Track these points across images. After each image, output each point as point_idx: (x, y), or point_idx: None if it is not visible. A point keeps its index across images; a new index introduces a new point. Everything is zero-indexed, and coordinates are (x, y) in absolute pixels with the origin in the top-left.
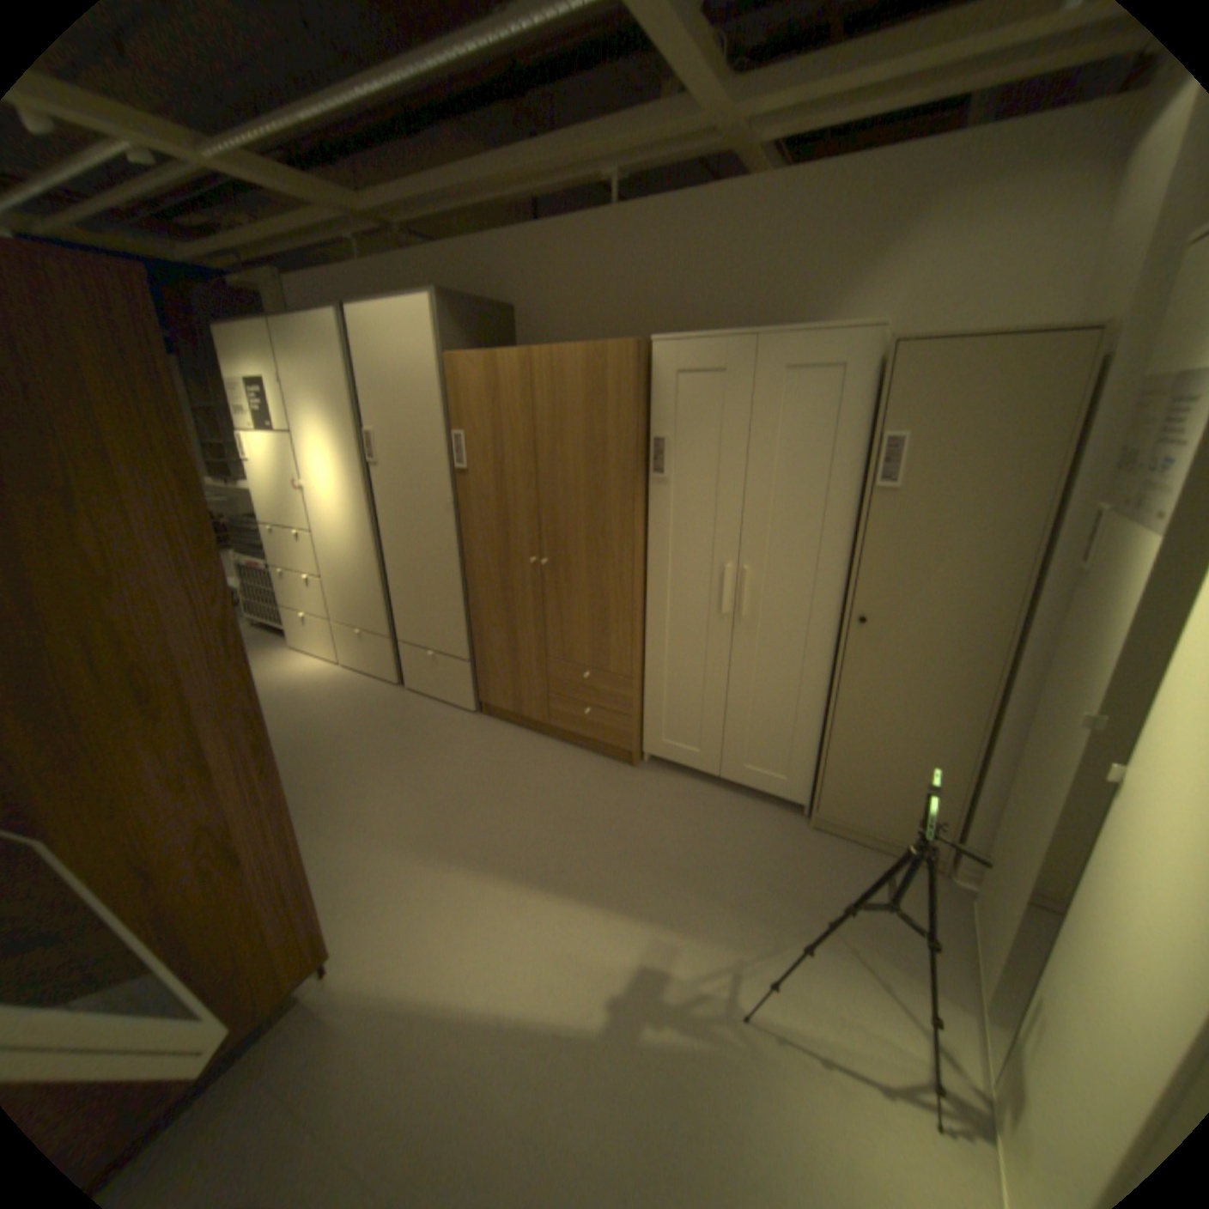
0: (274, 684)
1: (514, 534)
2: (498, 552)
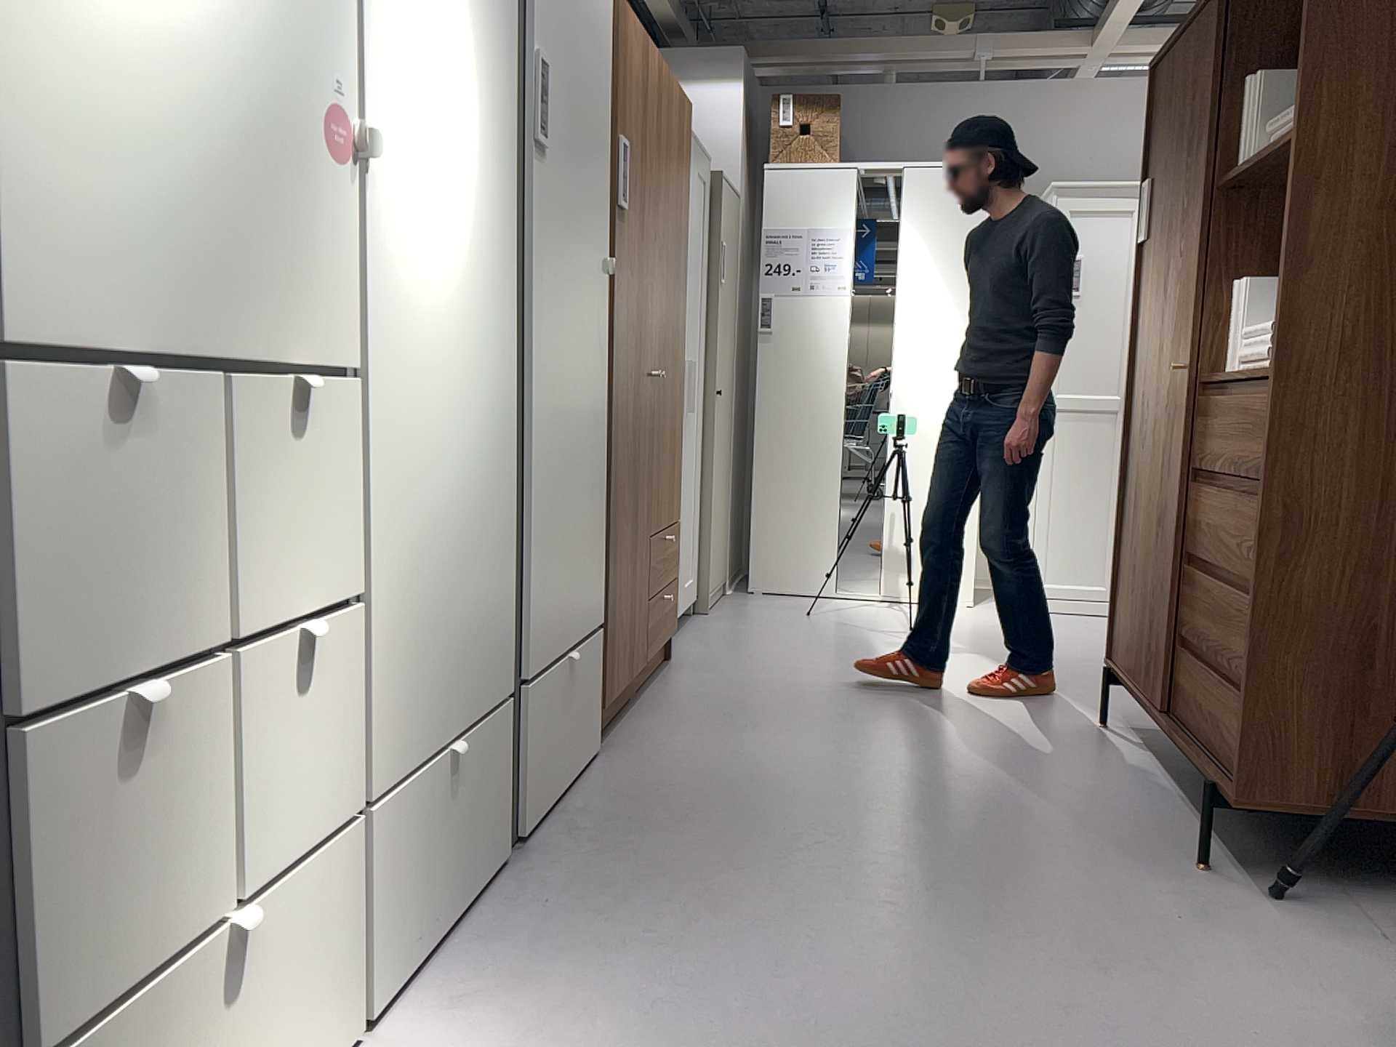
0: None
1: (640, 330)
2: (630, 365)
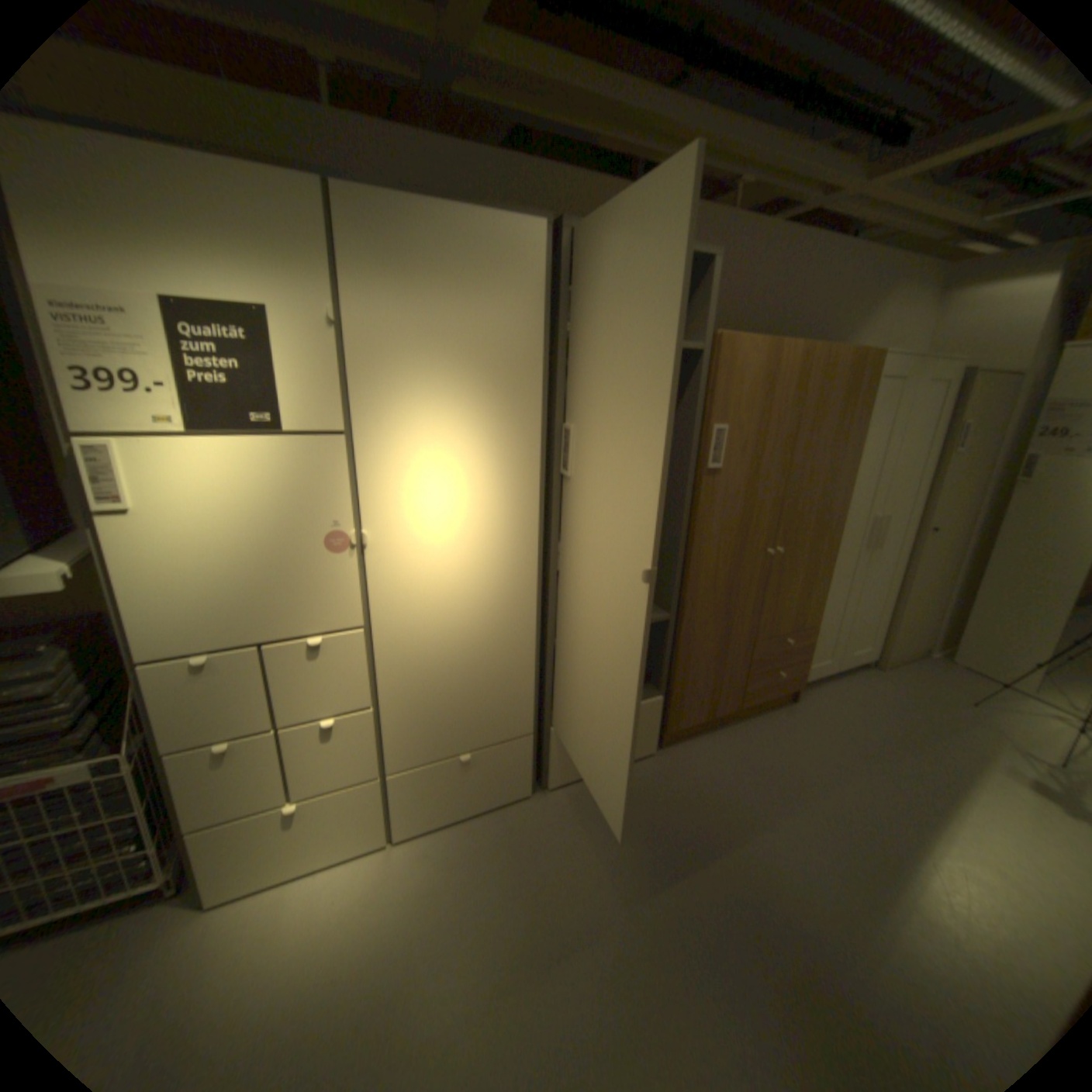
0: (345, 971)
1: (753, 531)
2: (731, 554)
